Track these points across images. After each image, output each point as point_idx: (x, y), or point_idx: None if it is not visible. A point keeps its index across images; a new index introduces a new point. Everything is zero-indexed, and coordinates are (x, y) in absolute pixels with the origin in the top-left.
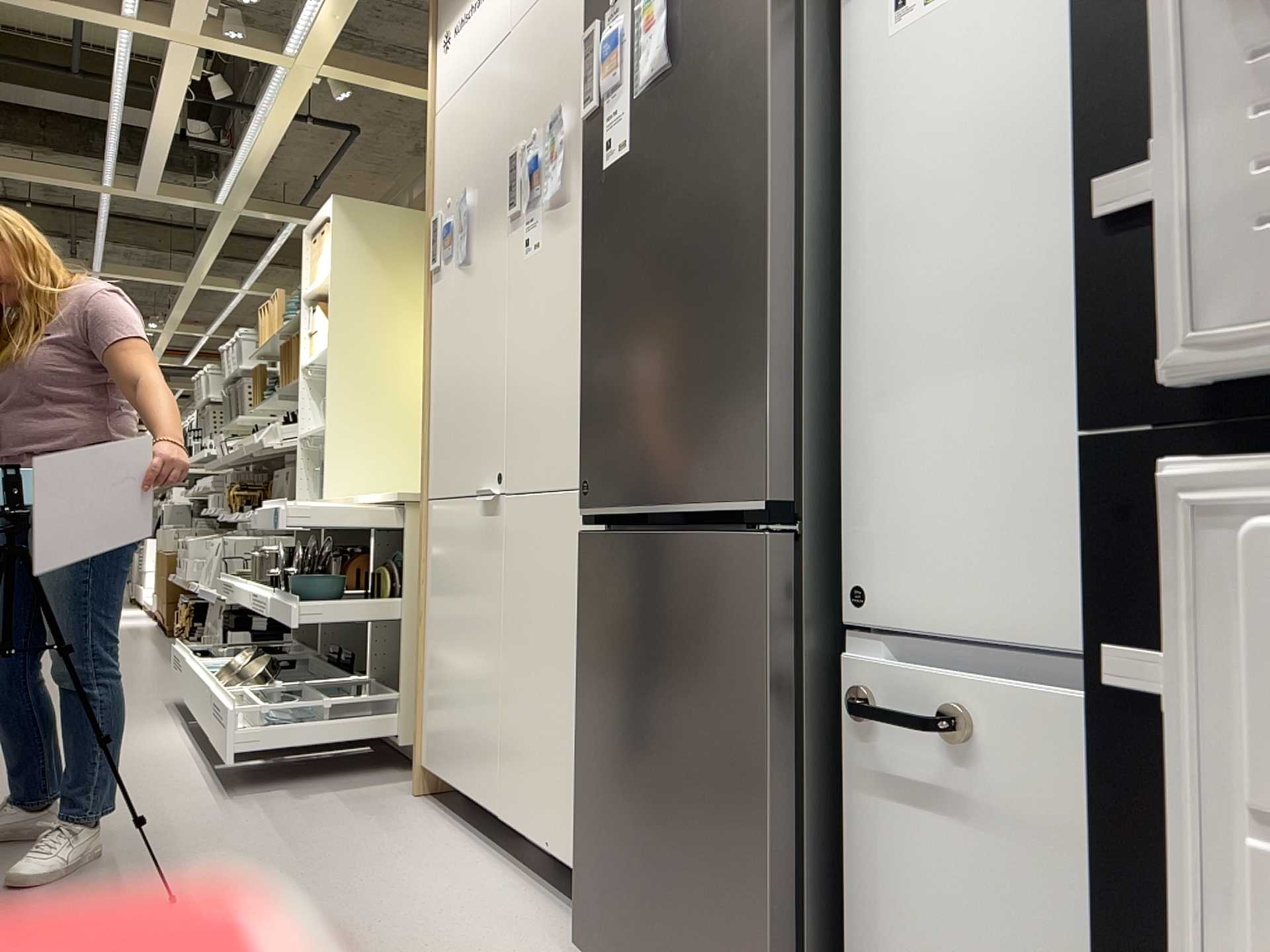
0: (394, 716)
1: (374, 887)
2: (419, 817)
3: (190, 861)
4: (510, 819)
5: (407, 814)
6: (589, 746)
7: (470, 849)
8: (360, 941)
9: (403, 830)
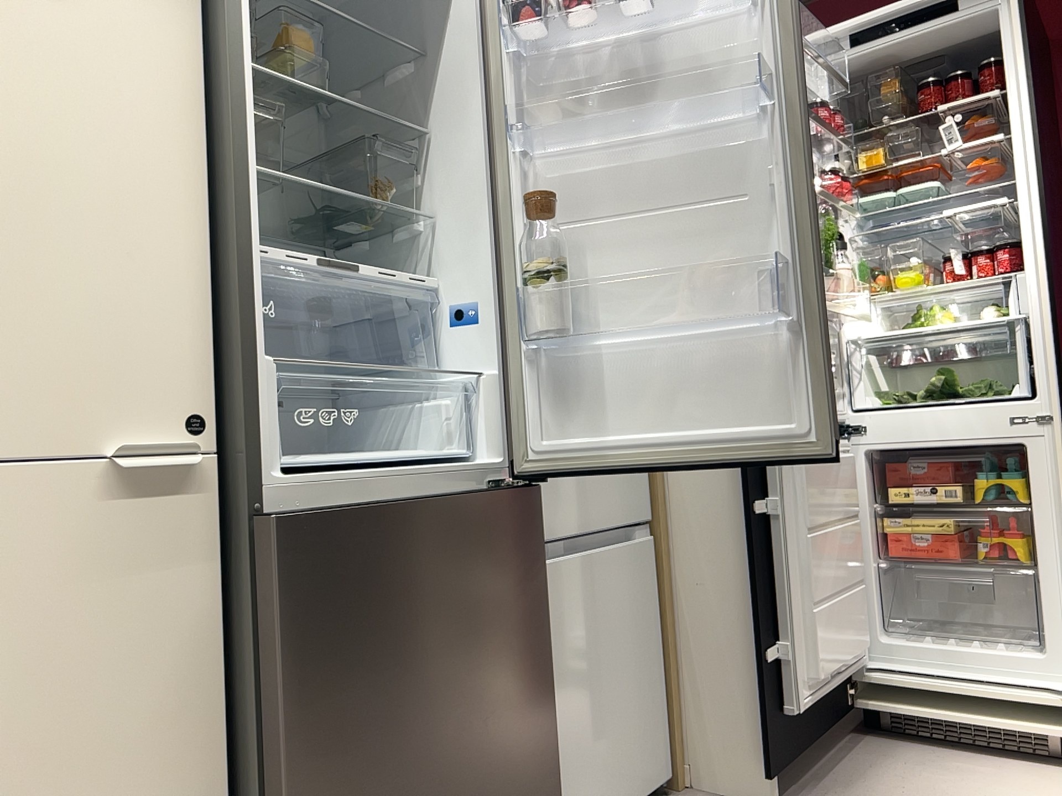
0: None
1: None
2: None
3: None
4: None
5: None
6: (319, 792)
7: None
8: None
9: None
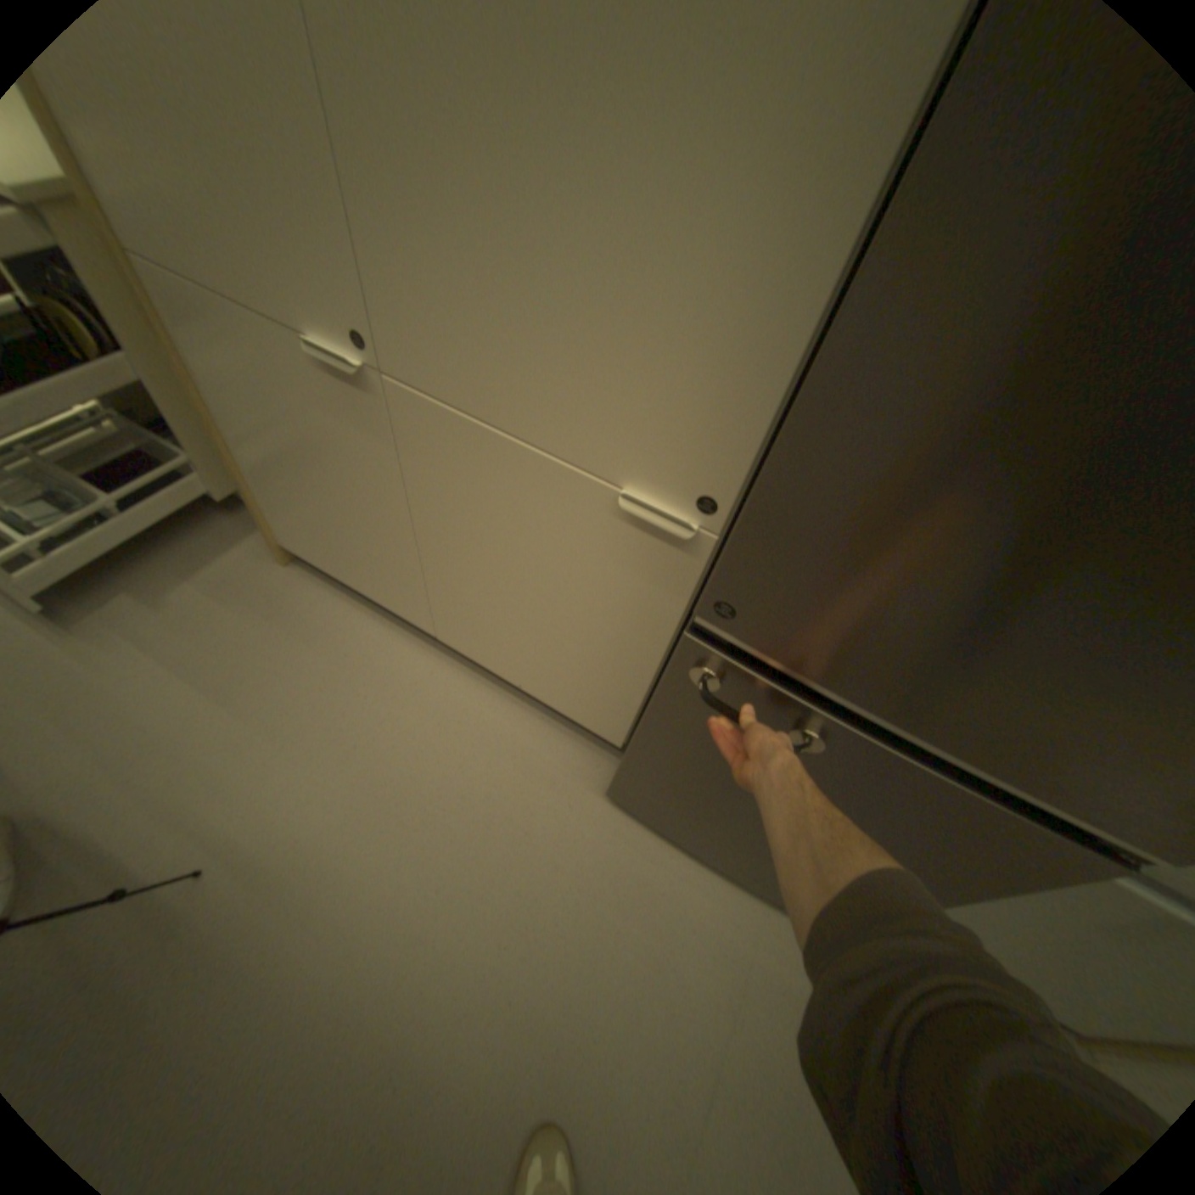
0: (186, 469)
1: (369, 746)
2: (316, 605)
3: (135, 778)
4: (455, 645)
5: (300, 603)
6: (659, 754)
7: (405, 648)
8: (424, 839)
9: (320, 635)
